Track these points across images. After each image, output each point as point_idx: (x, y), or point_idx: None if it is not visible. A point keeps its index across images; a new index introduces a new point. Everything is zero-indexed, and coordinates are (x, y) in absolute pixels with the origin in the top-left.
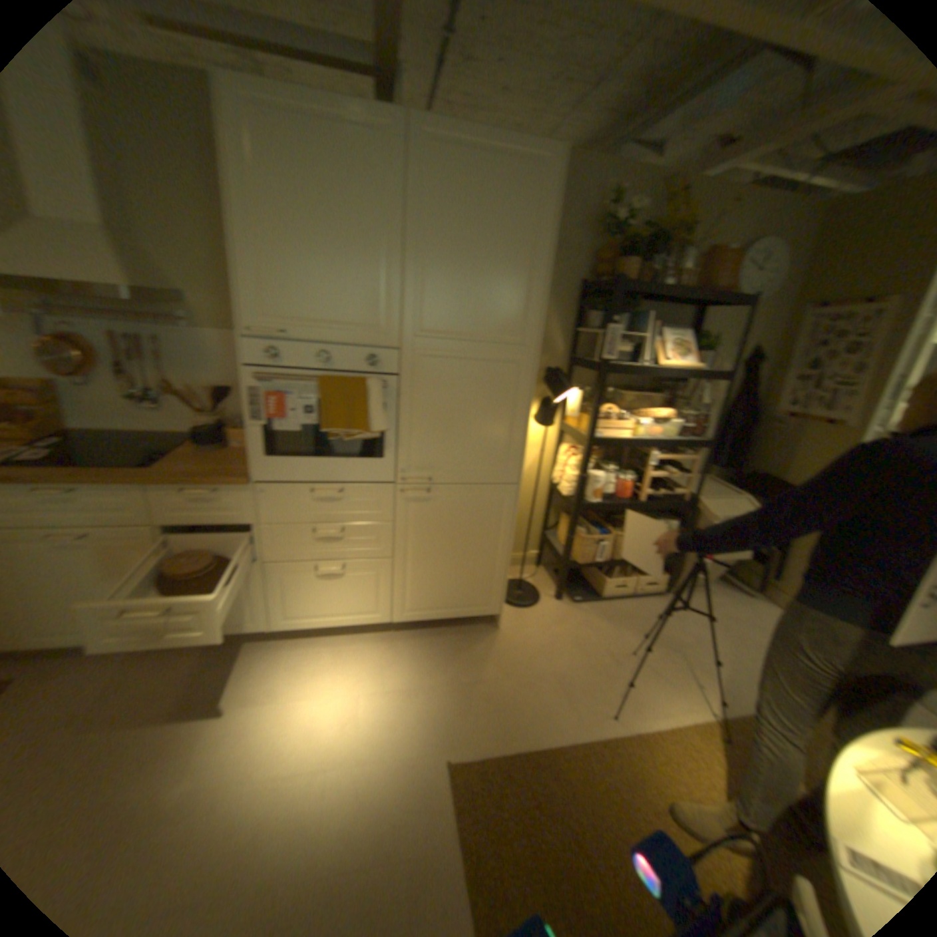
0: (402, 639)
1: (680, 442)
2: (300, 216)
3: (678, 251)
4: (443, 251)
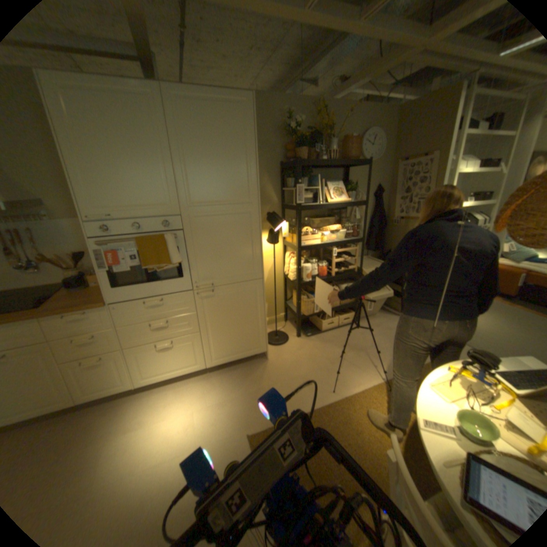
0: (215, 376)
1: (347, 241)
2: (108, 148)
3: (329, 140)
4: (196, 157)
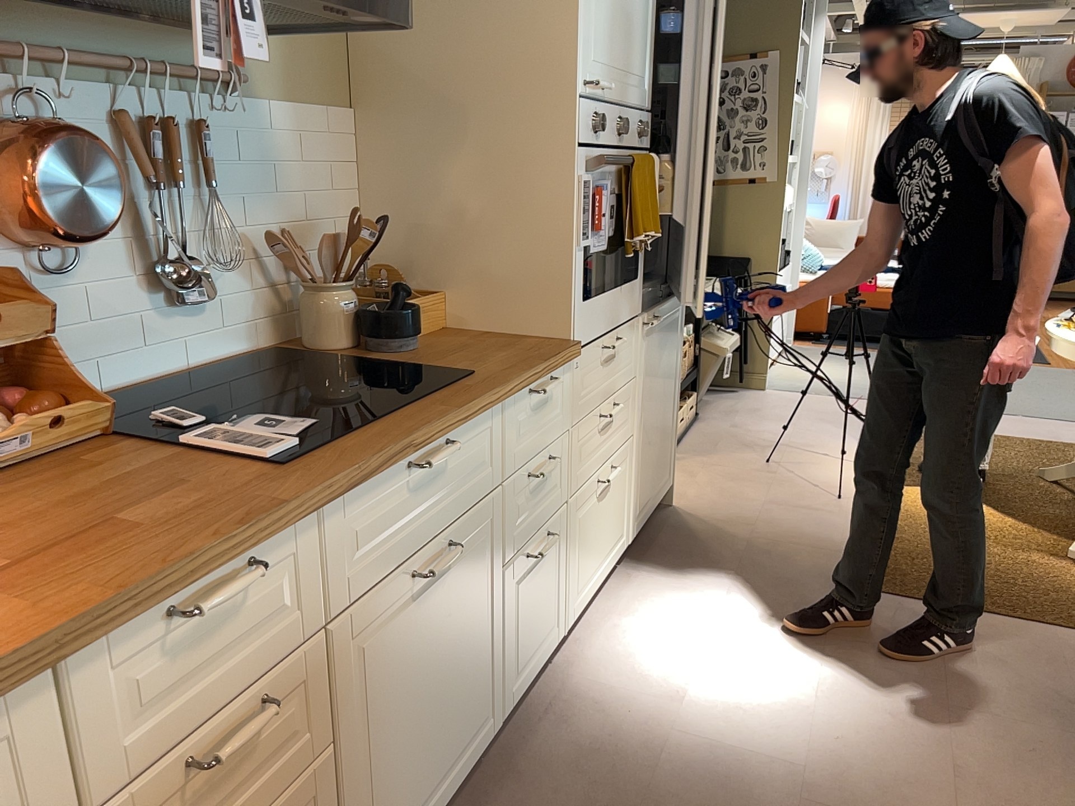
0: (638, 561)
1: None
2: None
3: None
4: None
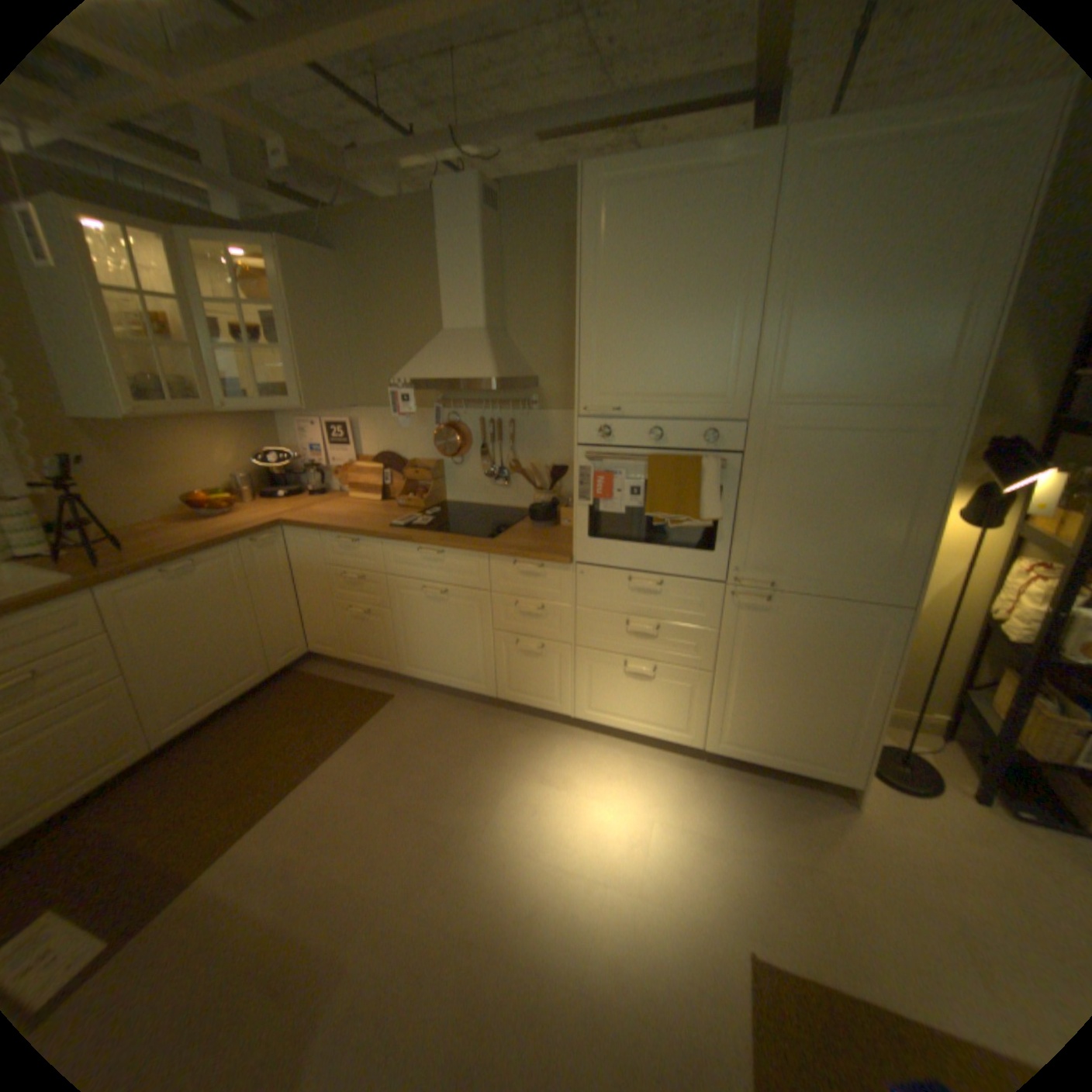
0: (718, 775)
1: None
2: (650, 284)
3: None
4: (824, 289)
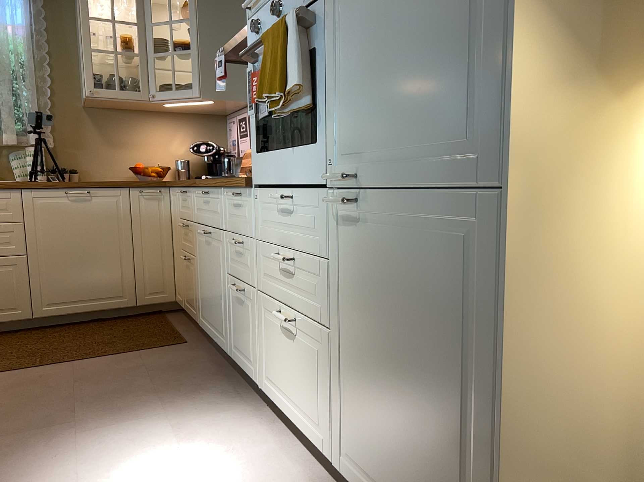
0: None
1: None
2: None
3: None
4: None
